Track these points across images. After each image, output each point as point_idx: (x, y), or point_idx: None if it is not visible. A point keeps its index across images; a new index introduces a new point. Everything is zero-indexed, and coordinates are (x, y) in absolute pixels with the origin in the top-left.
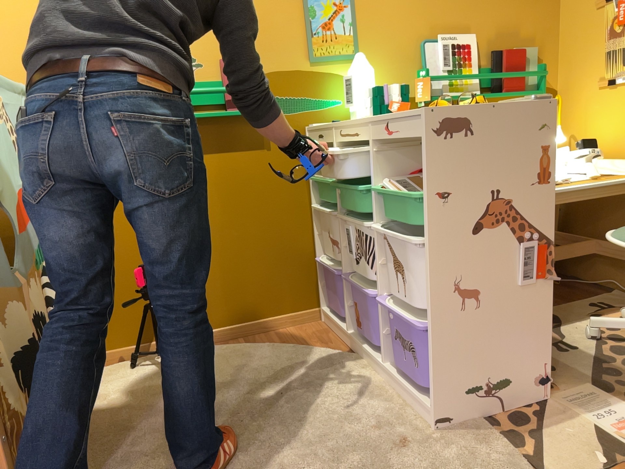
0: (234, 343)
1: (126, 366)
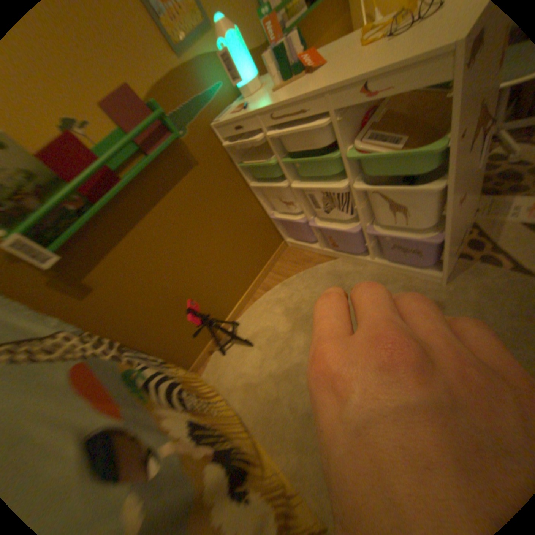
0: (260, 296)
1: (221, 356)
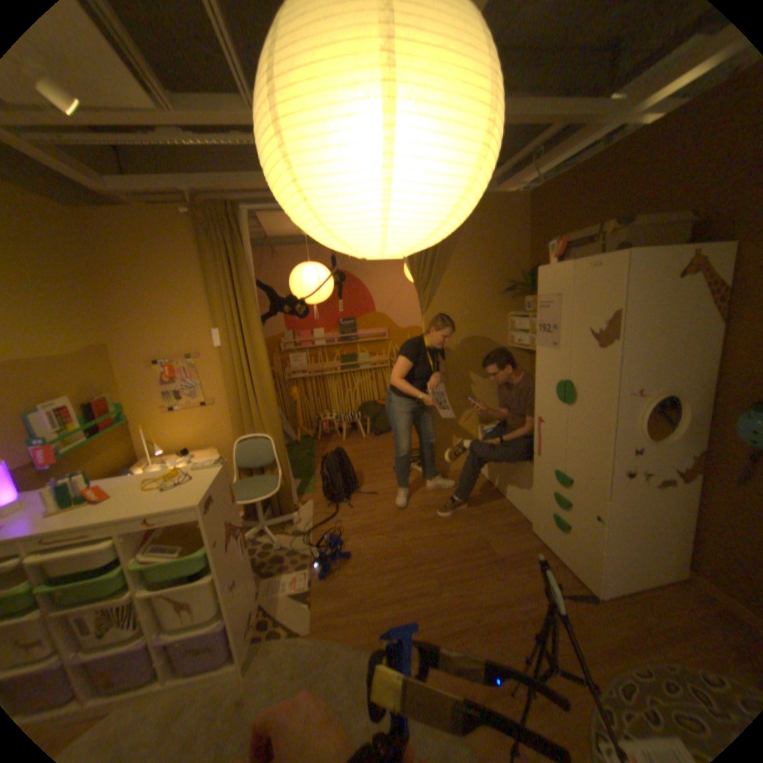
0: None
1: None
